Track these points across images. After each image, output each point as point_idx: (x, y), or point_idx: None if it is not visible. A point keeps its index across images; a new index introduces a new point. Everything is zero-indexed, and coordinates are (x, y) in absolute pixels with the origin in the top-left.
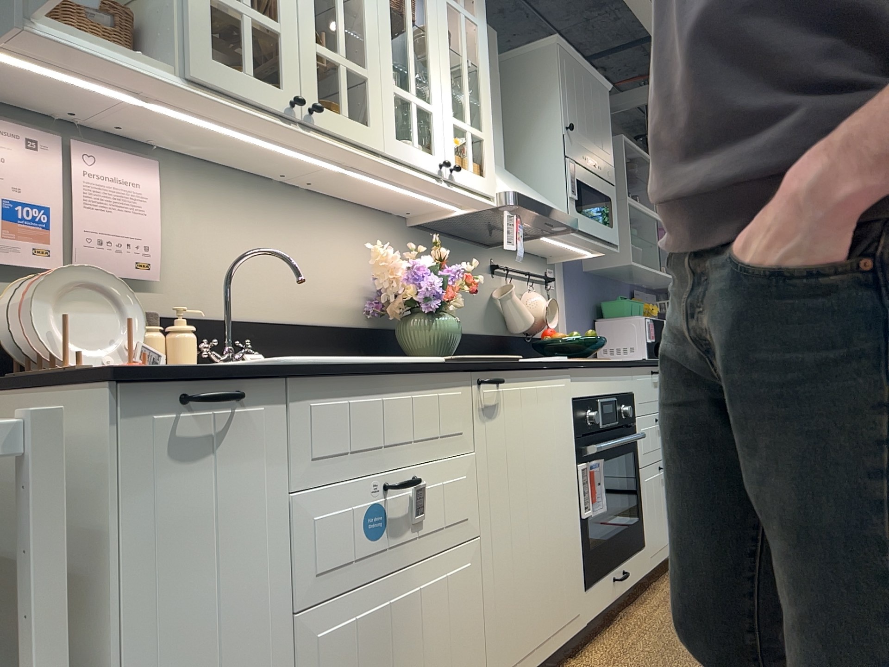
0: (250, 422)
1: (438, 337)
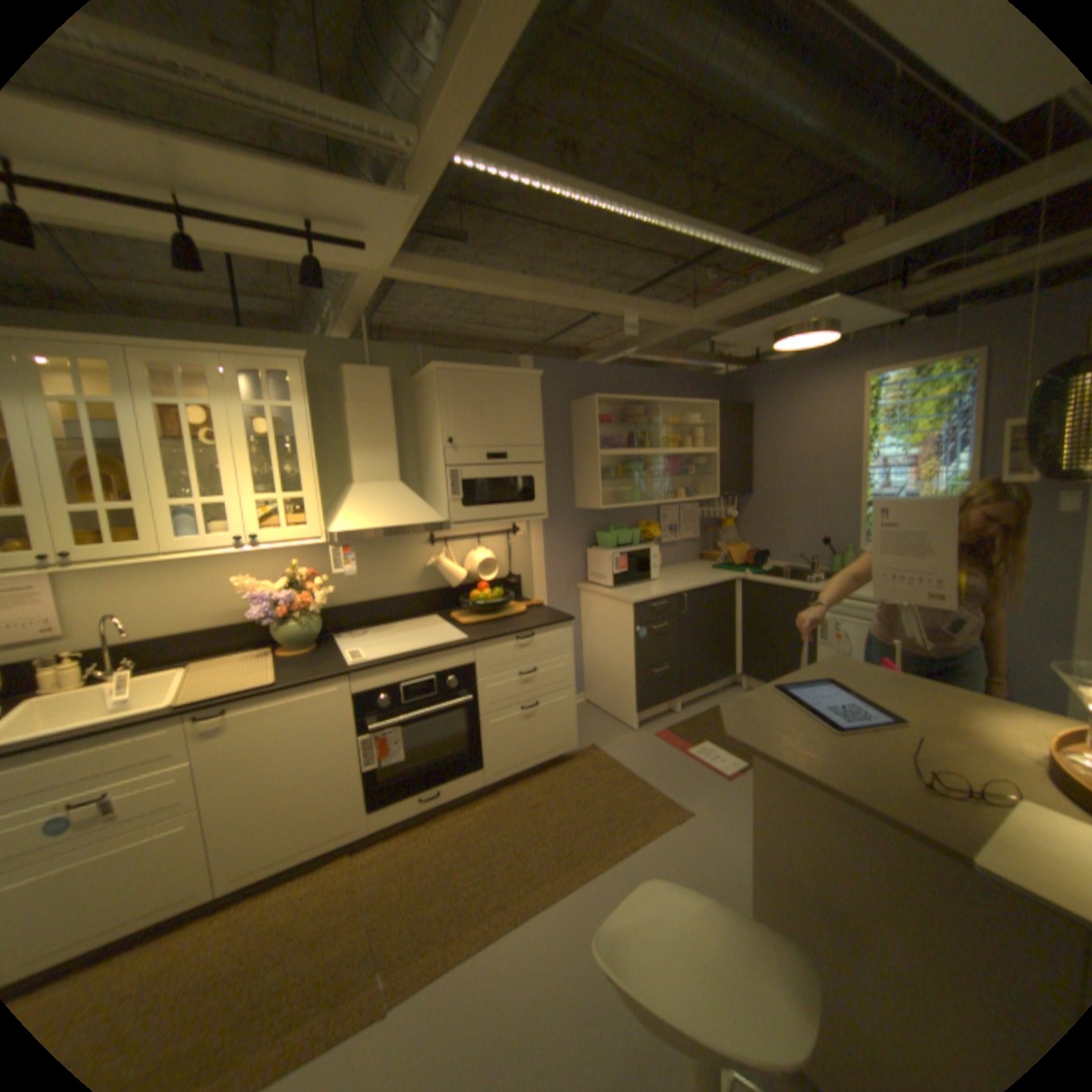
0: None
1: (287, 638)
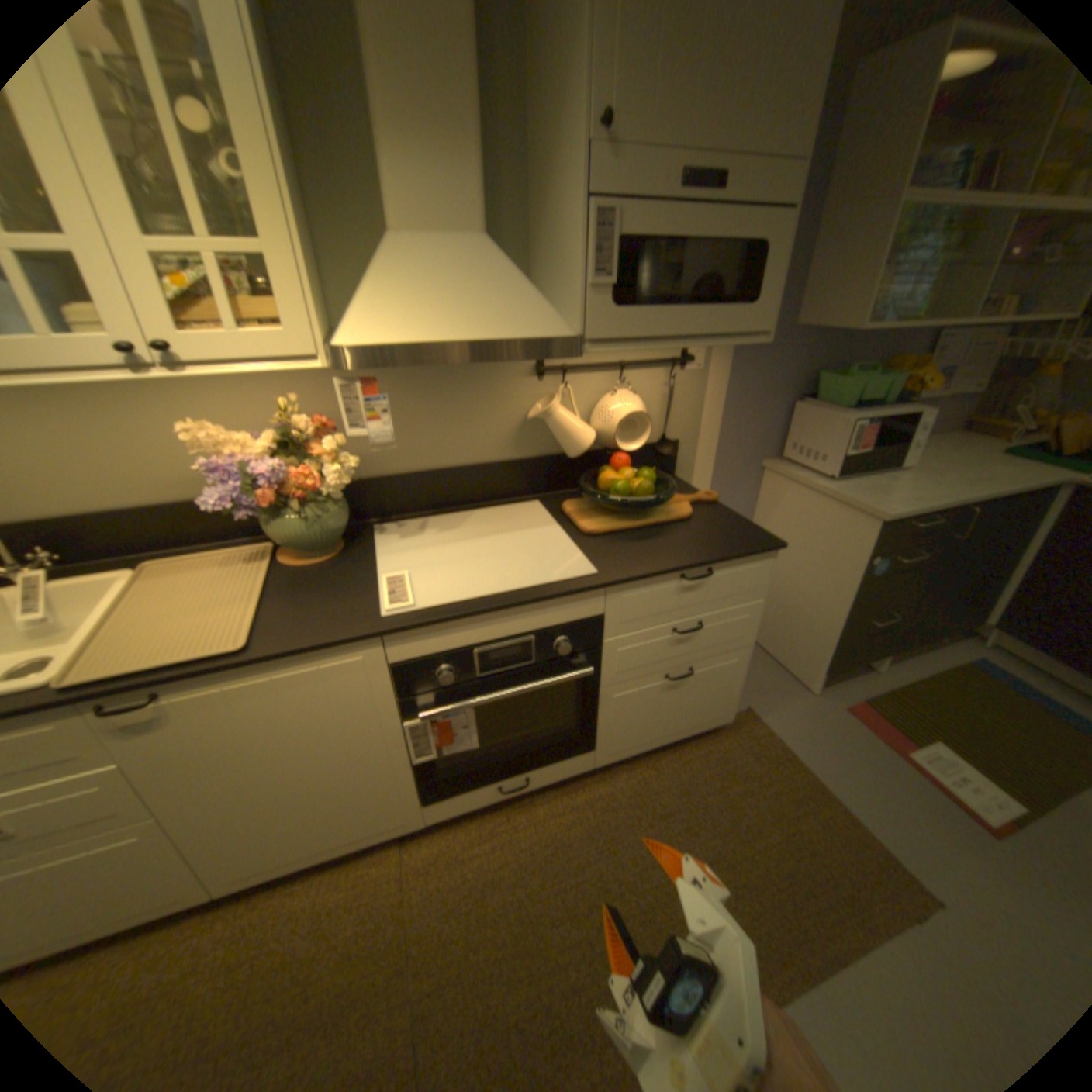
0: None
1: (286, 538)
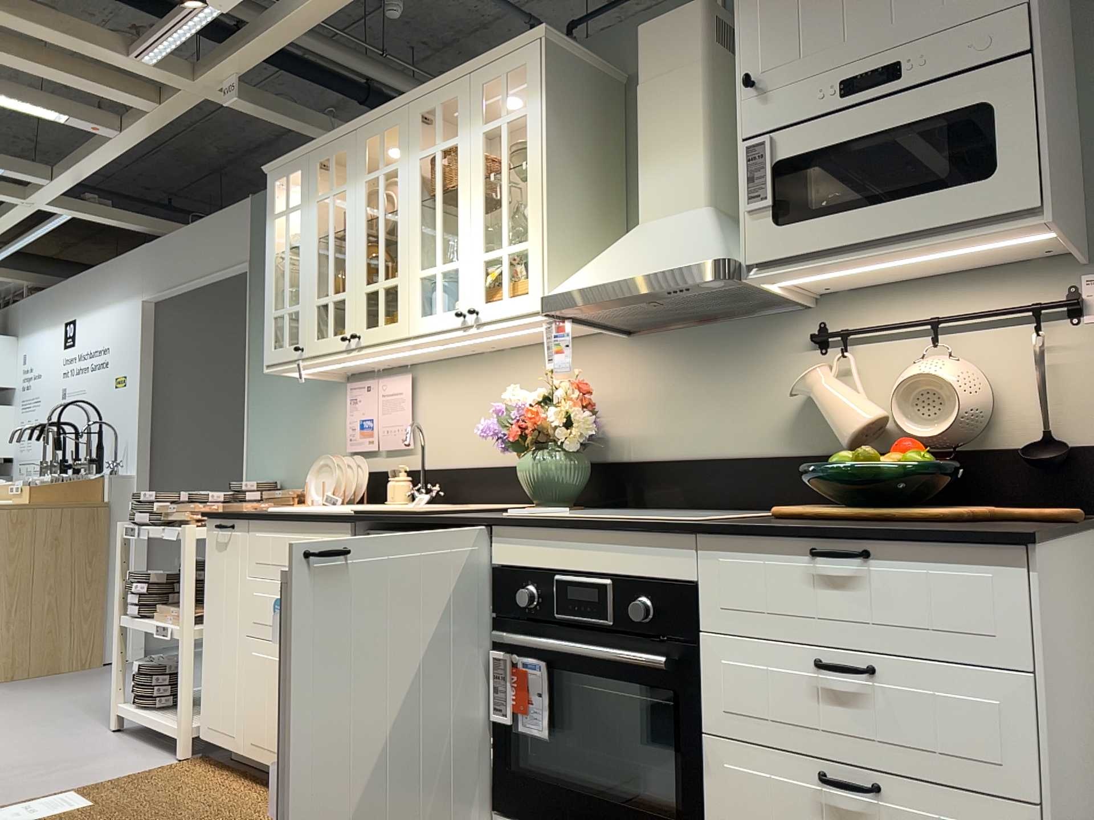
0: (237, 538)
1: (525, 479)
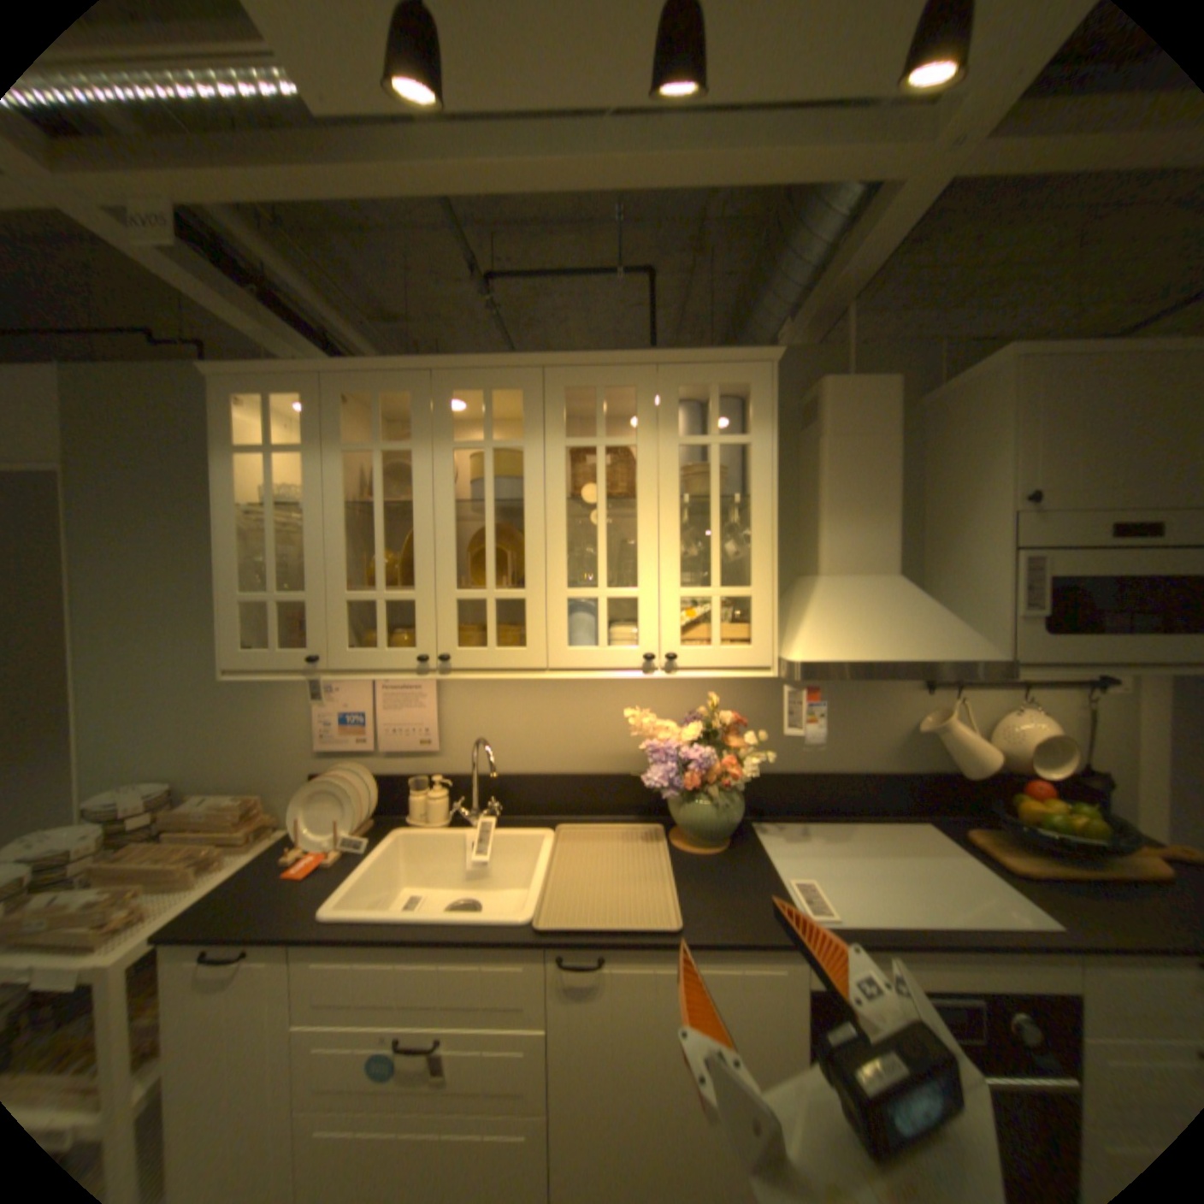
0: (257, 973)
1: (691, 822)
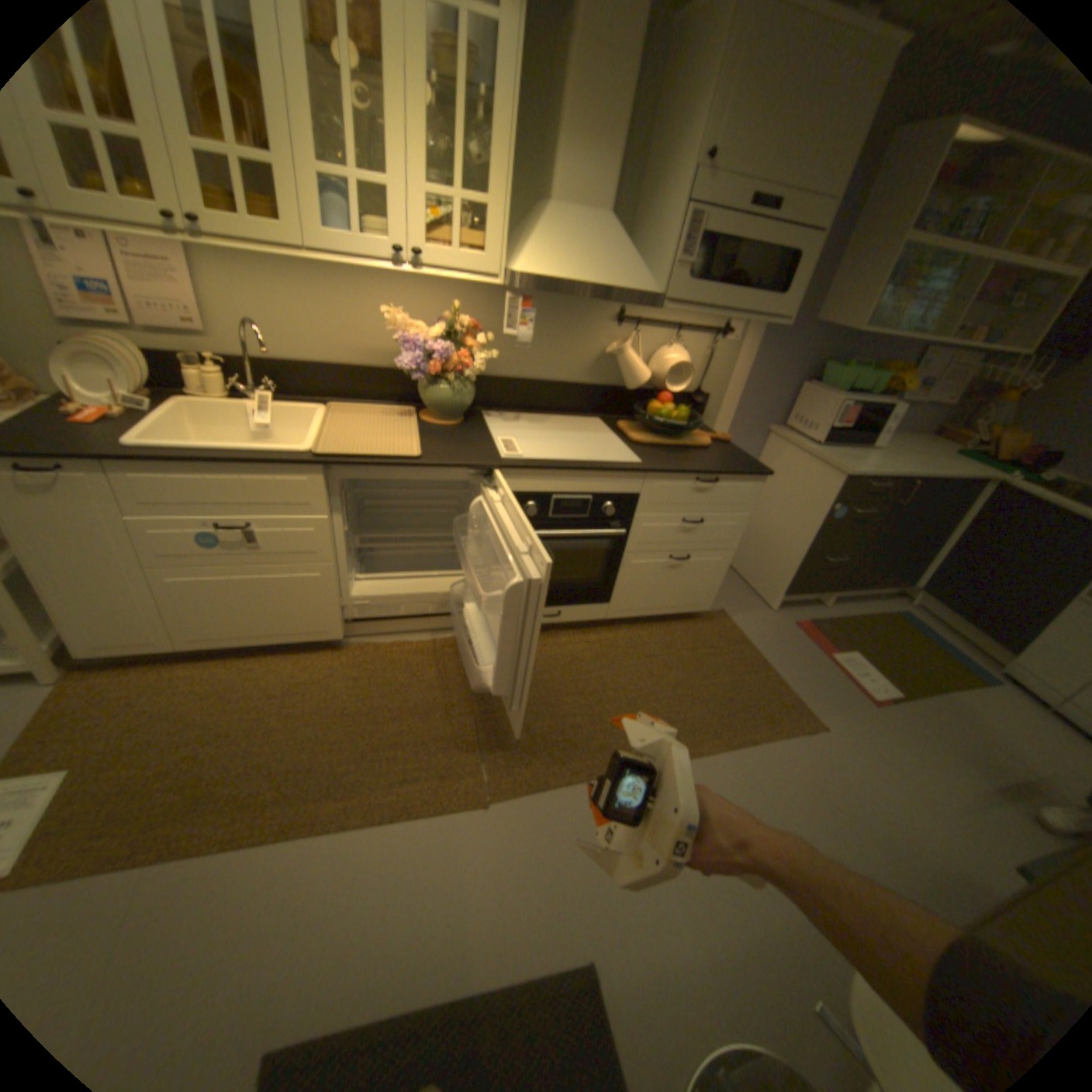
0: (78, 481)
1: (435, 401)
